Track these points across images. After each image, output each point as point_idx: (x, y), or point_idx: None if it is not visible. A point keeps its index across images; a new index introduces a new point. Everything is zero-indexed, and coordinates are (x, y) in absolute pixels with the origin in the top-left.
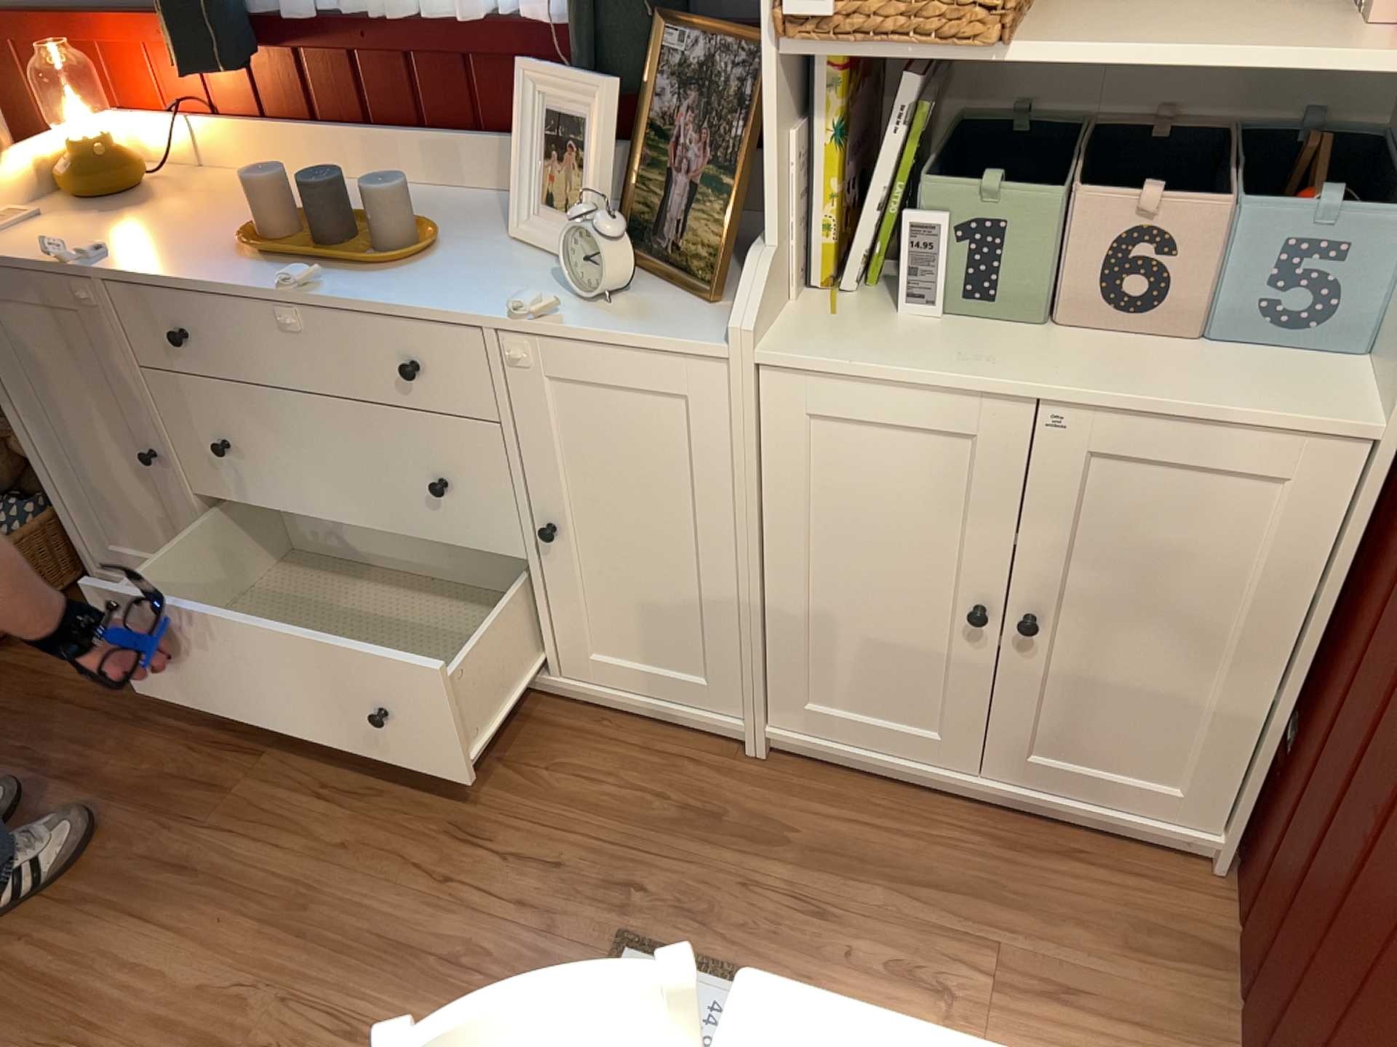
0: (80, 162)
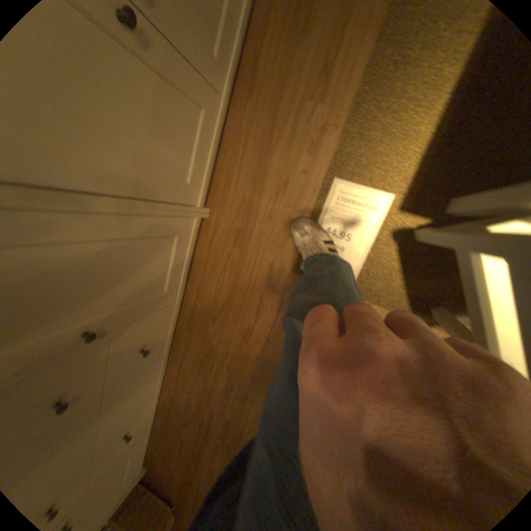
0: None
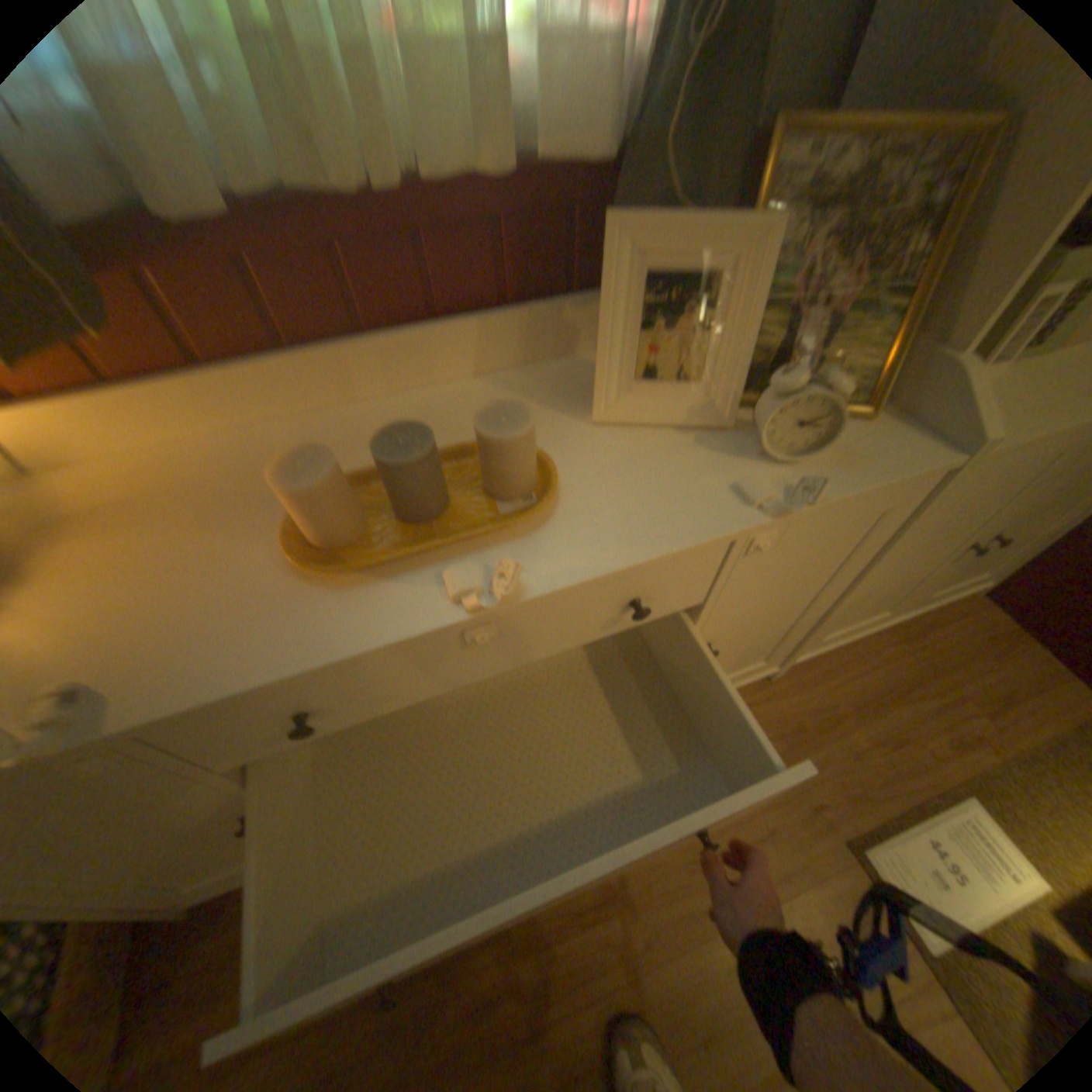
0: None
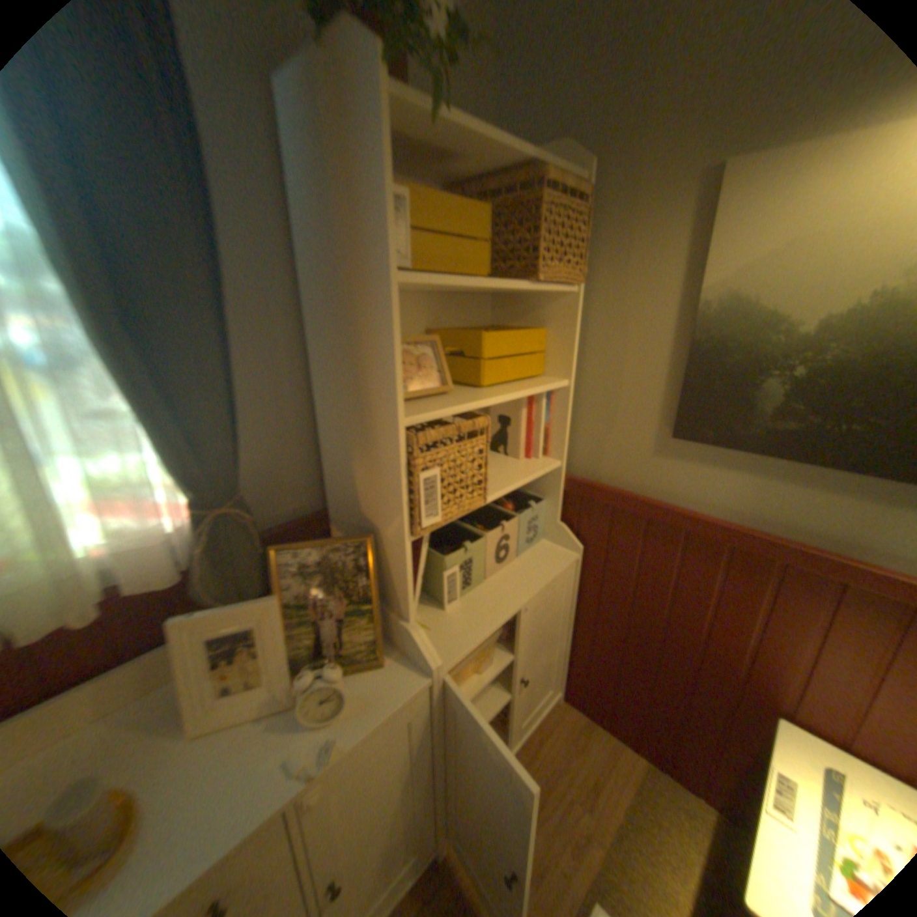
0: None
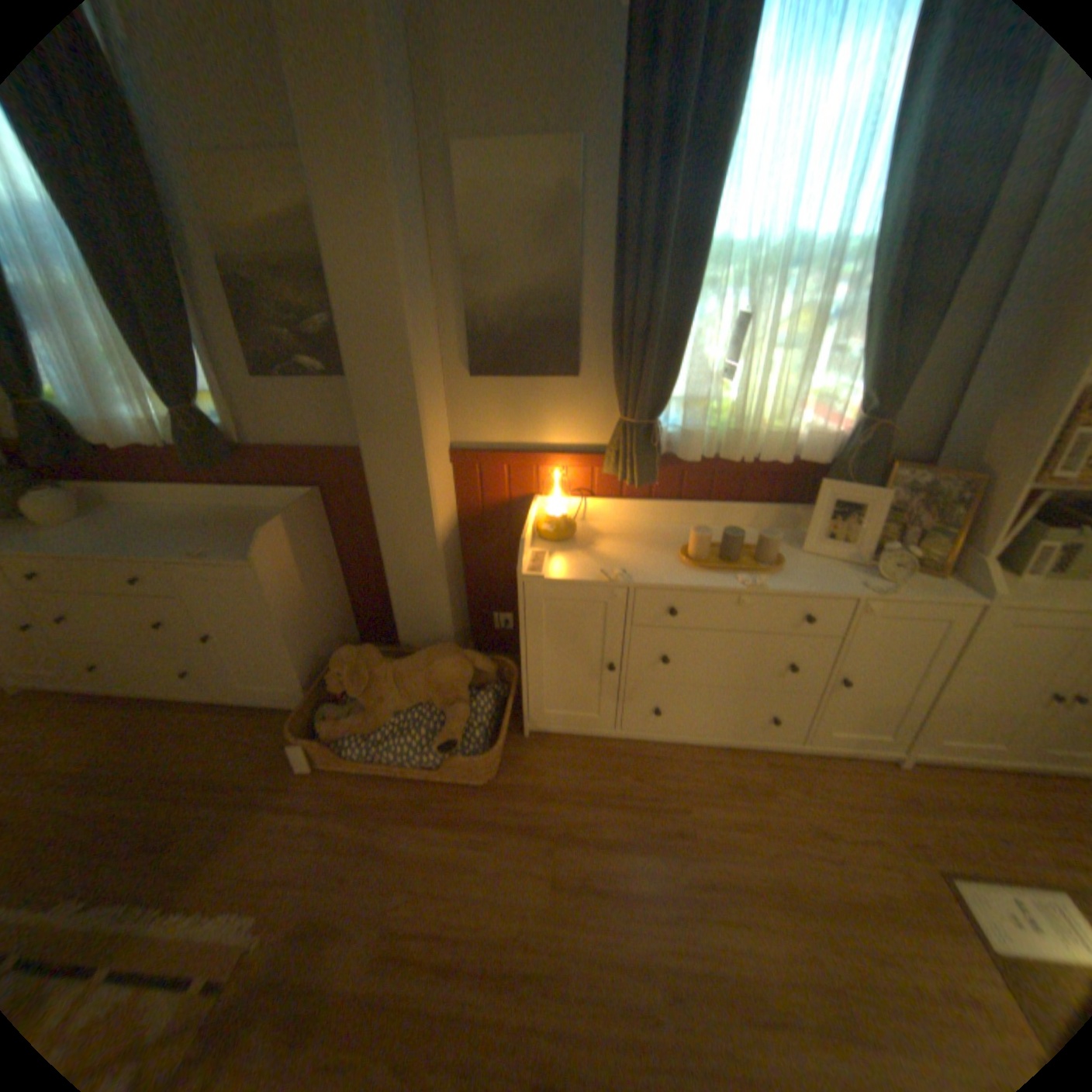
0: (547, 521)
